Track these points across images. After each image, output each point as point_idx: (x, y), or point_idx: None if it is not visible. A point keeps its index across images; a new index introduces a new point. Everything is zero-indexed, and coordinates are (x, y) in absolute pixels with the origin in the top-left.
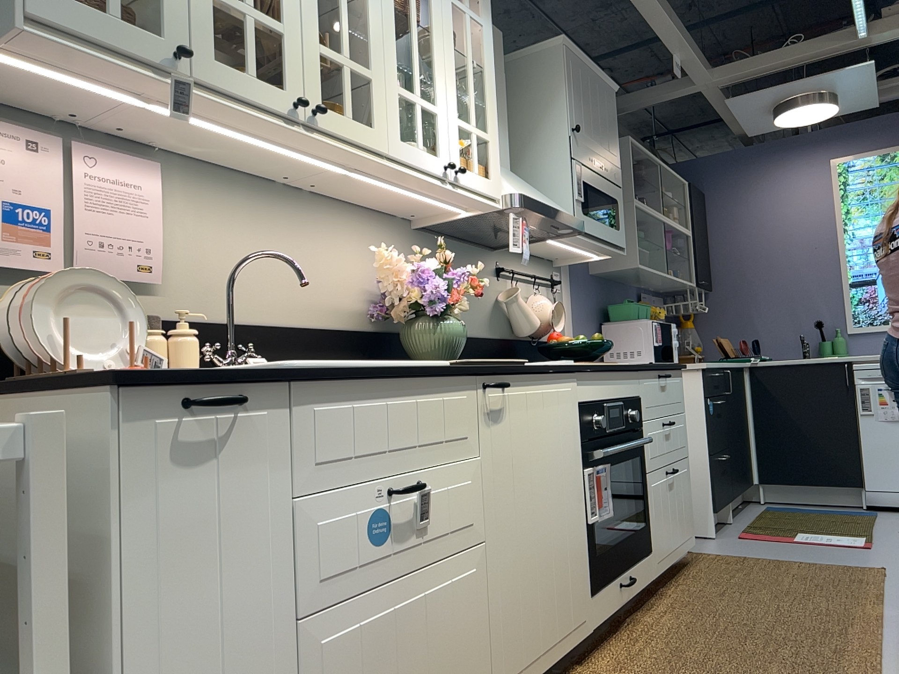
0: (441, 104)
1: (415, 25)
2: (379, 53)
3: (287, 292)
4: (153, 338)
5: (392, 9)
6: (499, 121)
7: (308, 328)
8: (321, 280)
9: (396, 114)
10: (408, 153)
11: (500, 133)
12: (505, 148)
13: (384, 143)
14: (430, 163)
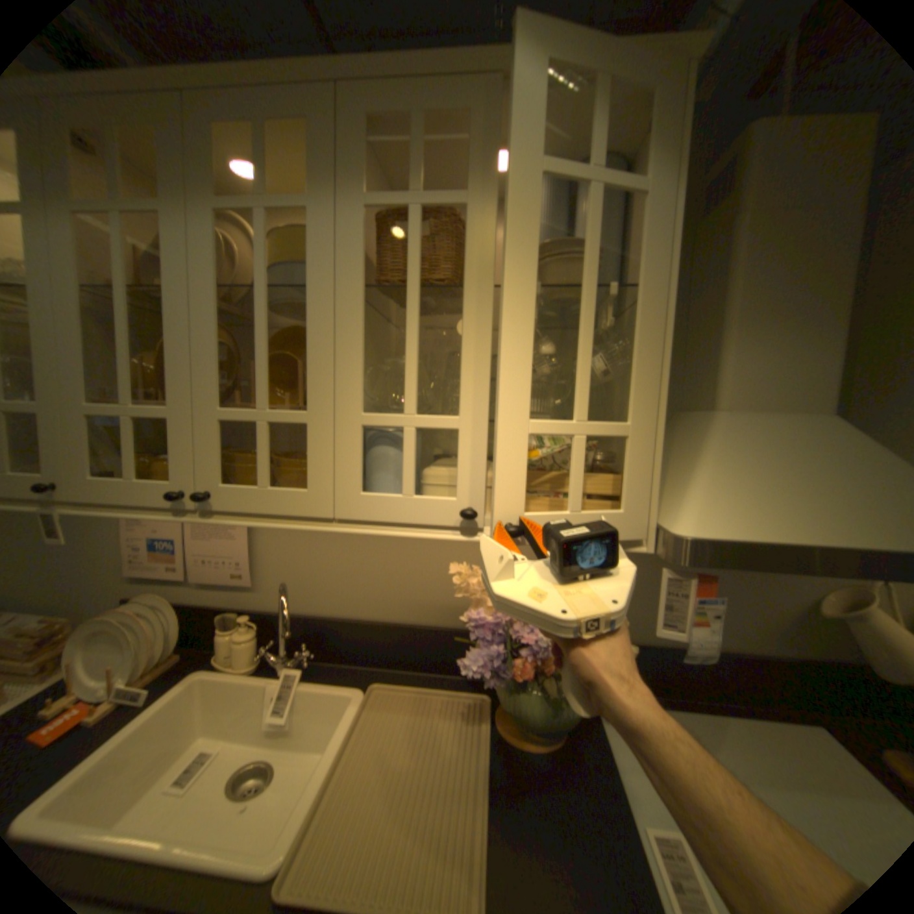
0: (468, 407)
1: (412, 296)
2: (323, 376)
3: (380, 588)
4: (213, 639)
5: (355, 295)
6: (801, 323)
7: (401, 624)
8: (426, 576)
9: (354, 455)
10: (374, 507)
11: (798, 347)
12: (813, 372)
13: (323, 504)
14: (427, 510)
